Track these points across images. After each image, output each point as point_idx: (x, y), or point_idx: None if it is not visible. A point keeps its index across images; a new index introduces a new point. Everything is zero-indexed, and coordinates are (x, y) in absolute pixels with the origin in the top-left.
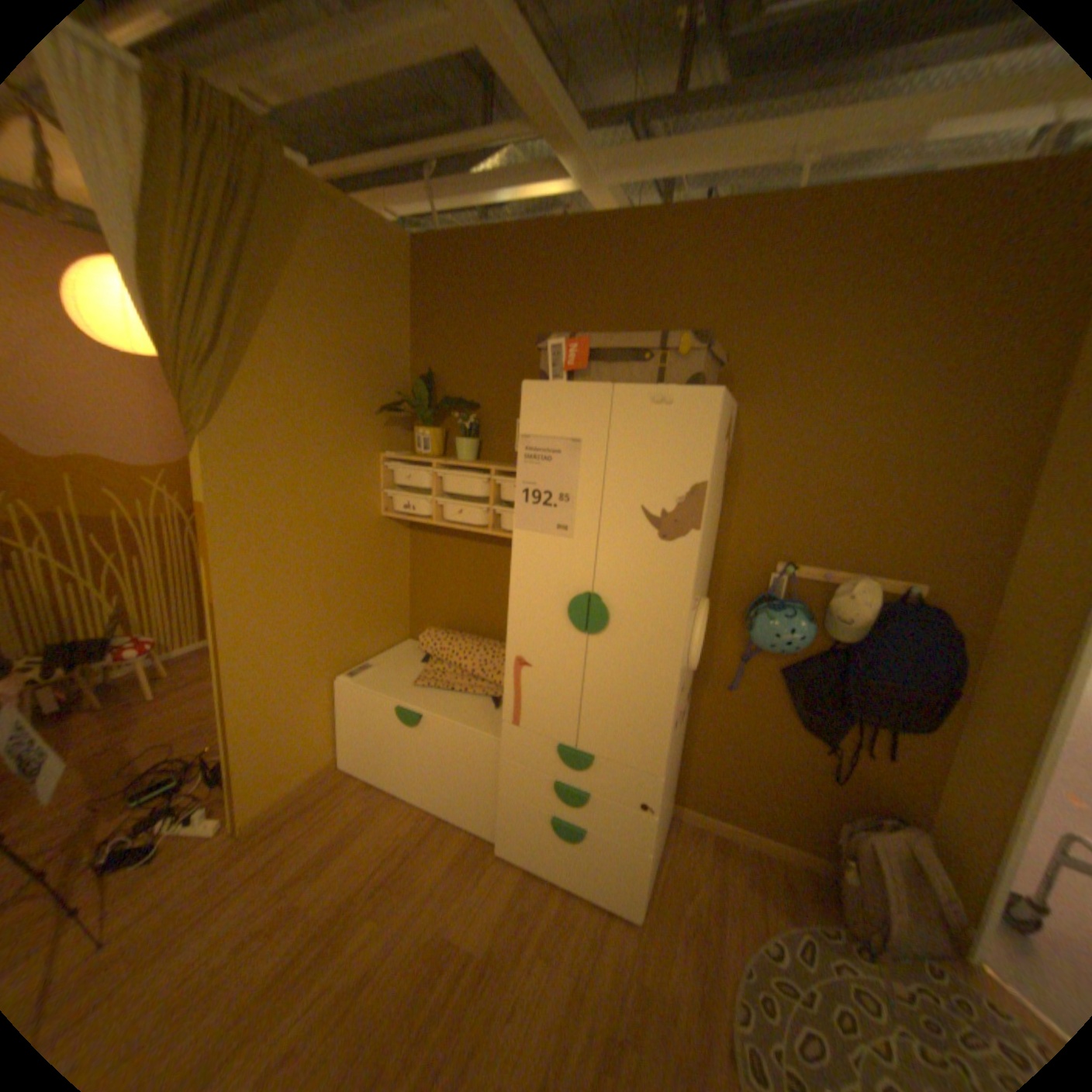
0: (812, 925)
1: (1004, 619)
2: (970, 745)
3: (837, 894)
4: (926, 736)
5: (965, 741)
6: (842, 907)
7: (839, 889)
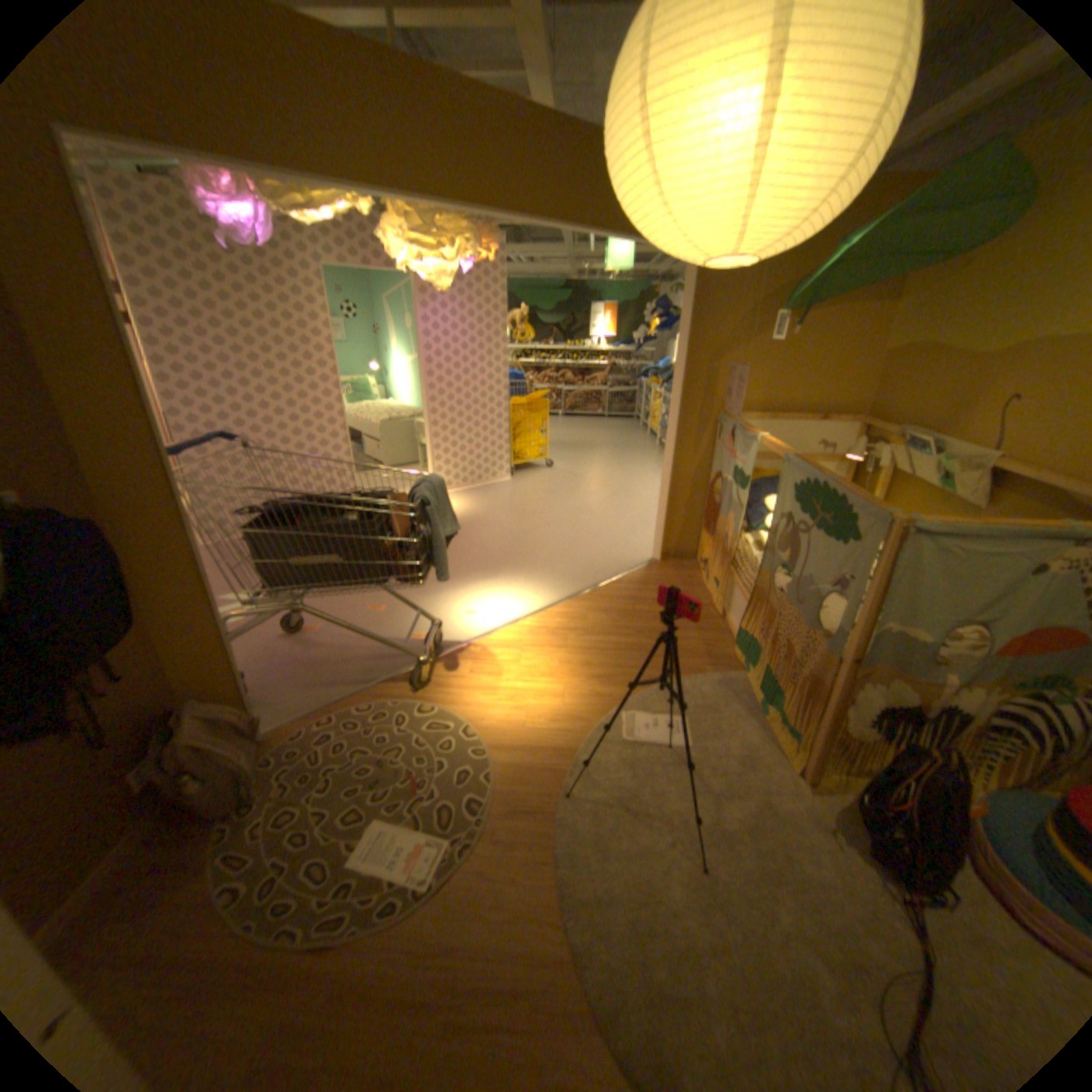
0: (203, 854)
1: (99, 491)
2: (154, 613)
3: (185, 817)
4: (122, 636)
5: (148, 614)
6: (193, 820)
7: (188, 809)
